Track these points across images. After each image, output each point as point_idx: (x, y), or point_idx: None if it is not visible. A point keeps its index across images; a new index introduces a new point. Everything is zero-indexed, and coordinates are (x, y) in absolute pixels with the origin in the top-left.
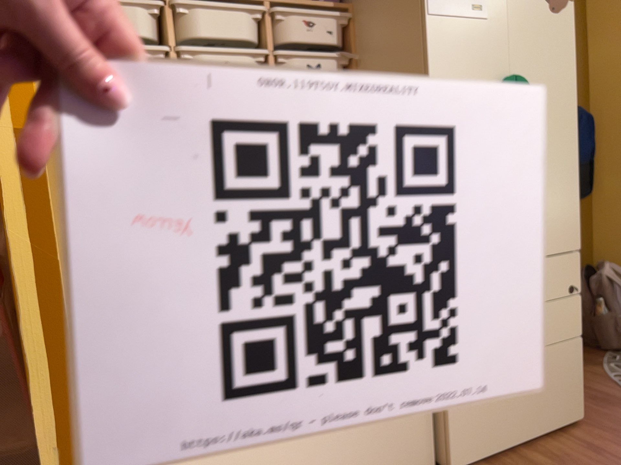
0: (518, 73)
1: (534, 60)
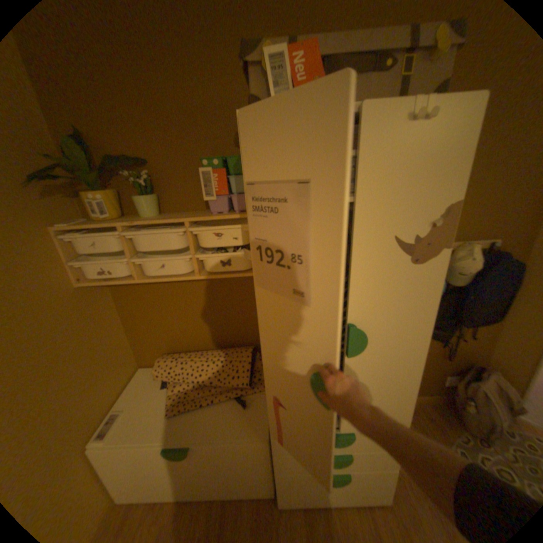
0: (355, 319)
1: (378, 308)
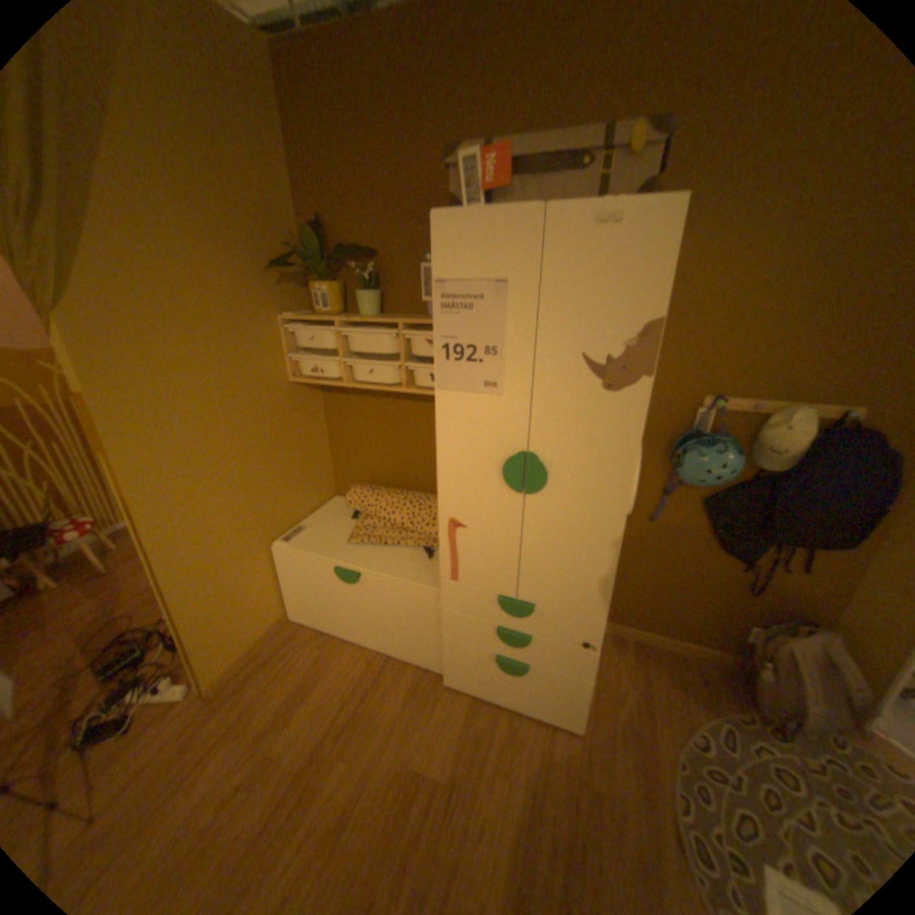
0: (537, 449)
1: (564, 440)
